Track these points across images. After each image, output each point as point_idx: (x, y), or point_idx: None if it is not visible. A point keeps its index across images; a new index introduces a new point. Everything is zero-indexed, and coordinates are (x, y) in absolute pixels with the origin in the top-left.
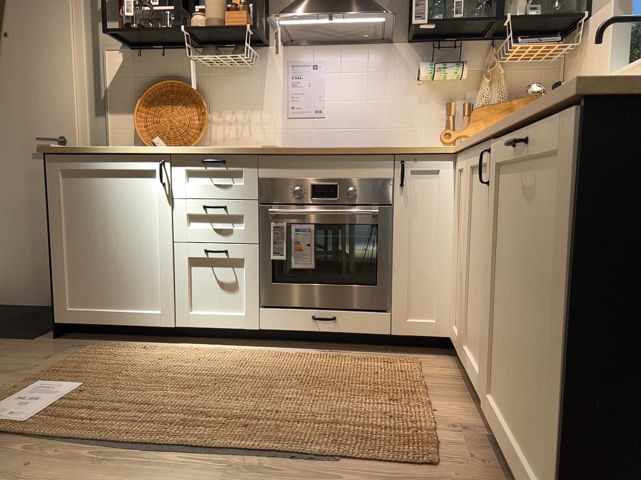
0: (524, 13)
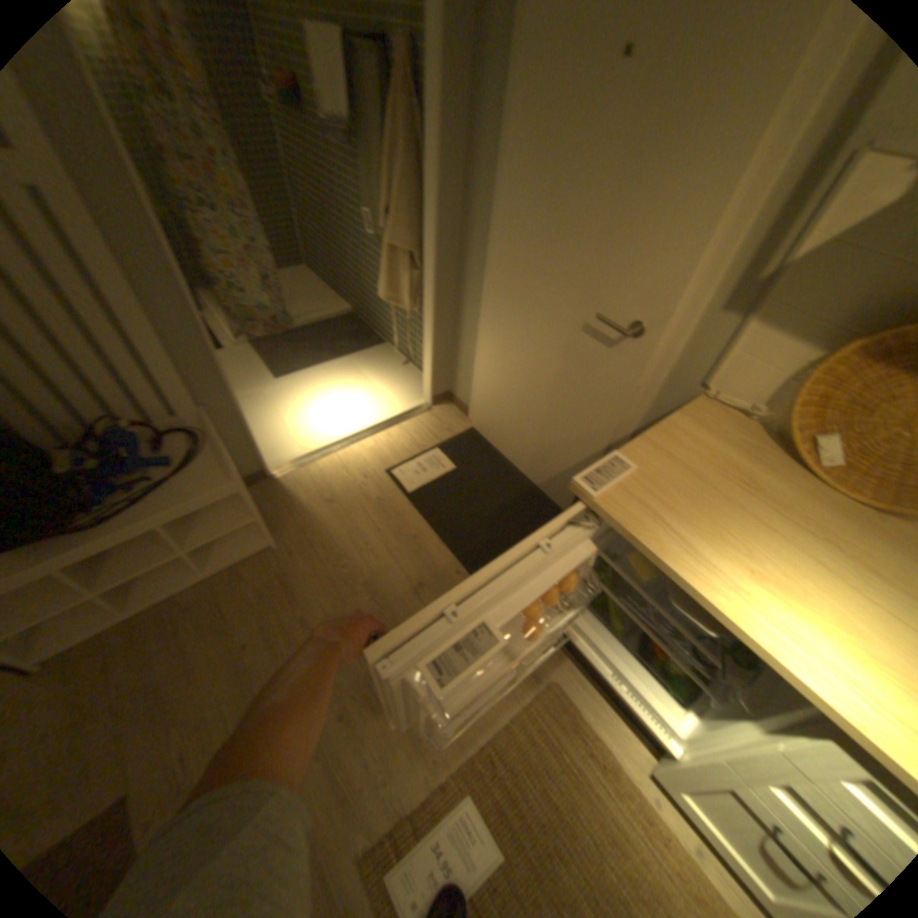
0: None
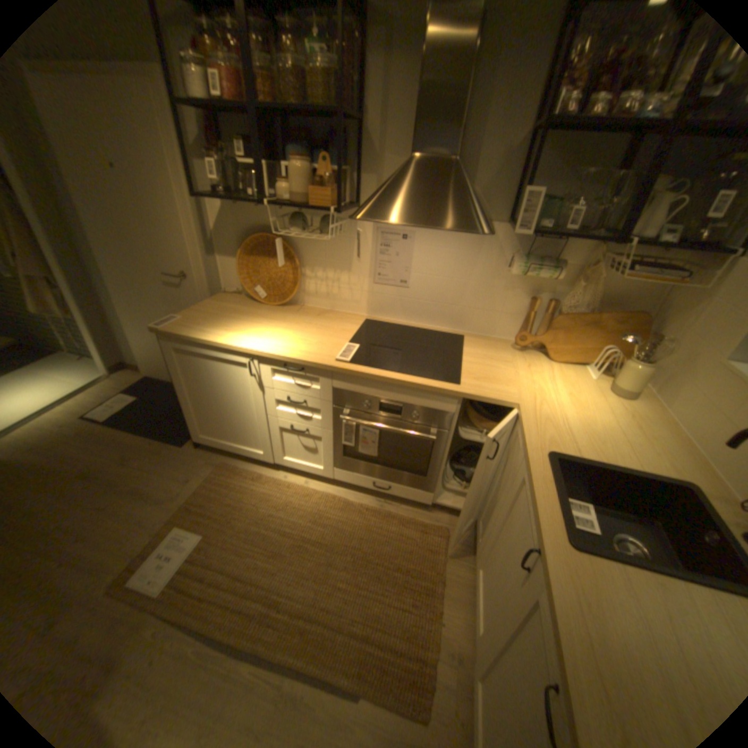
0: (660, 232)
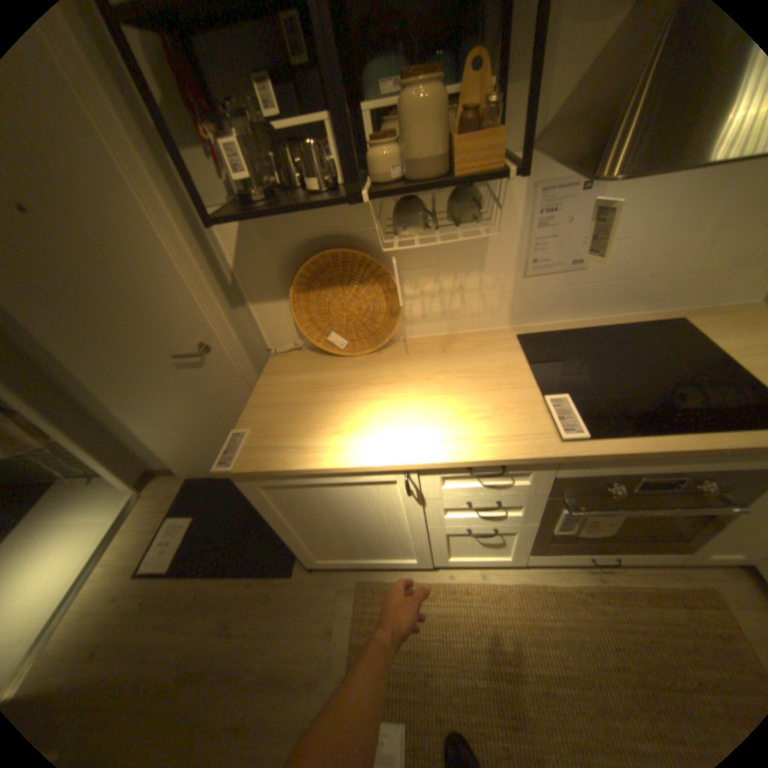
0: None
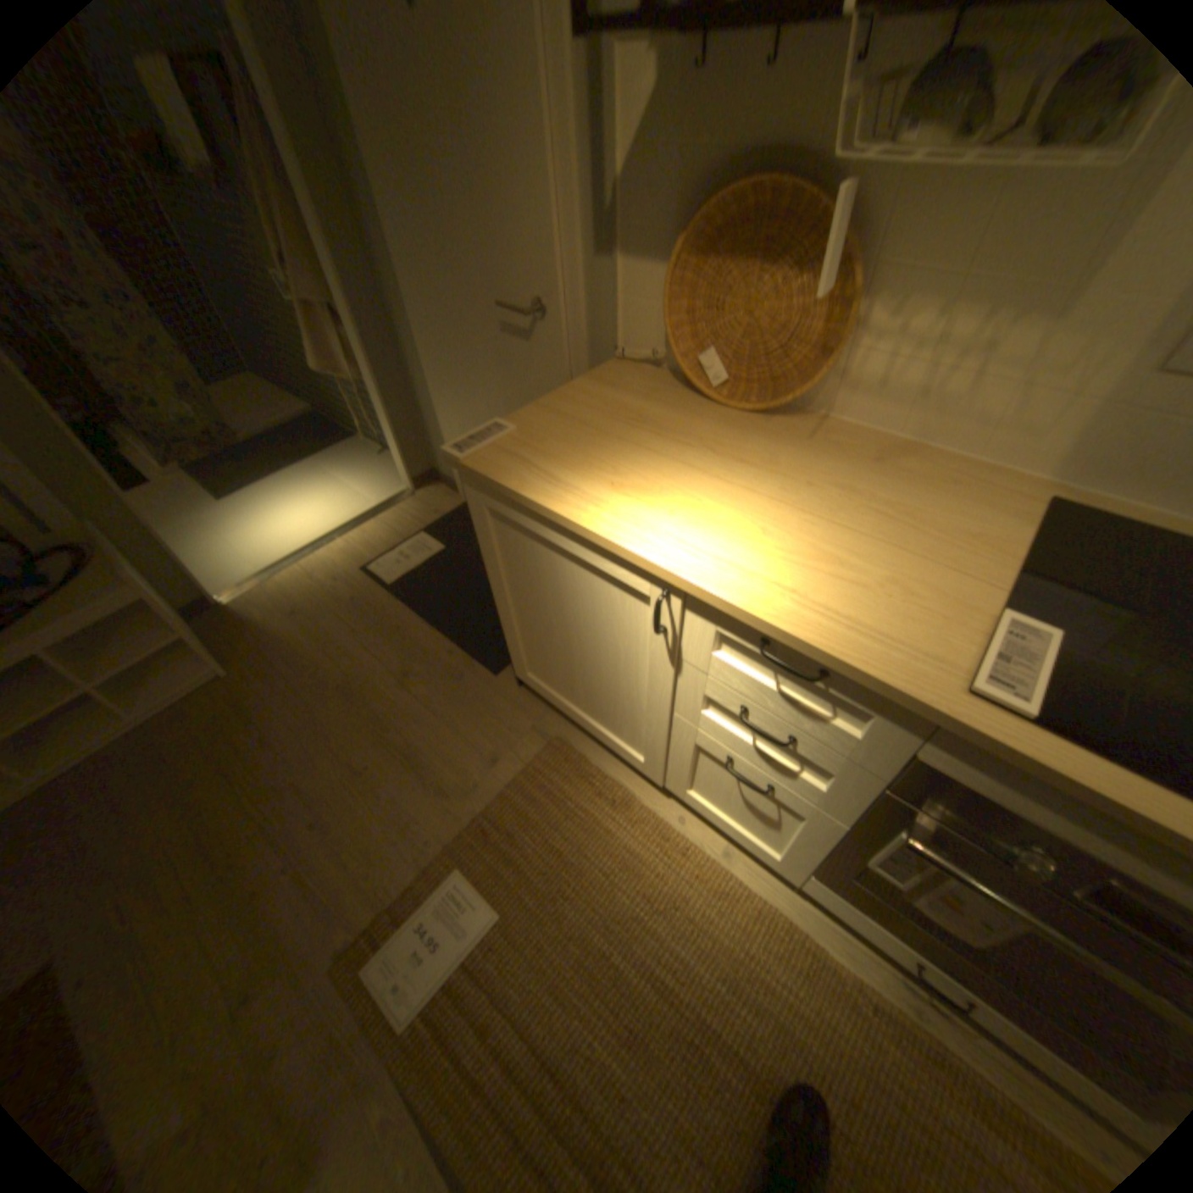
0: None
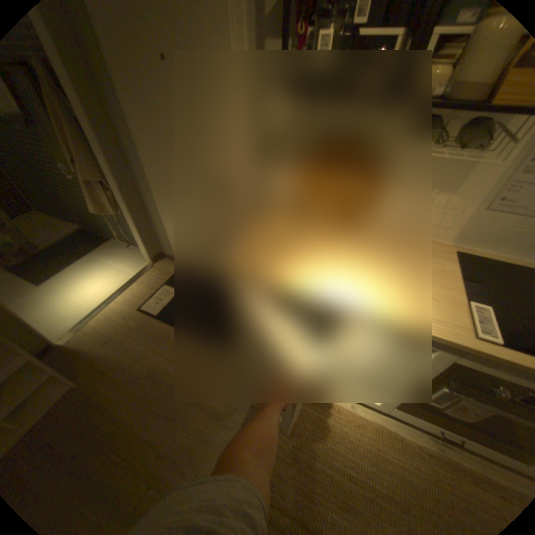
0: None
